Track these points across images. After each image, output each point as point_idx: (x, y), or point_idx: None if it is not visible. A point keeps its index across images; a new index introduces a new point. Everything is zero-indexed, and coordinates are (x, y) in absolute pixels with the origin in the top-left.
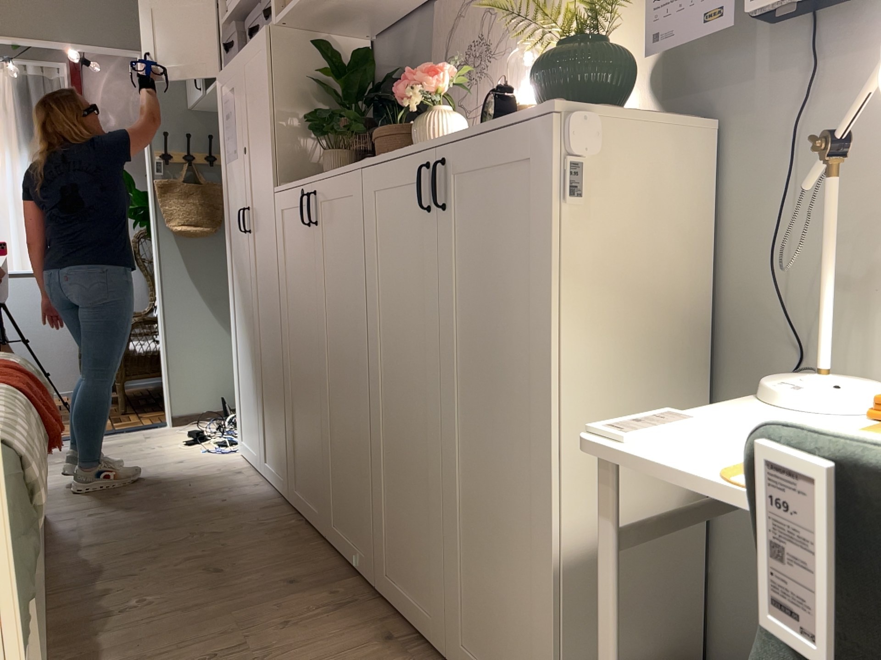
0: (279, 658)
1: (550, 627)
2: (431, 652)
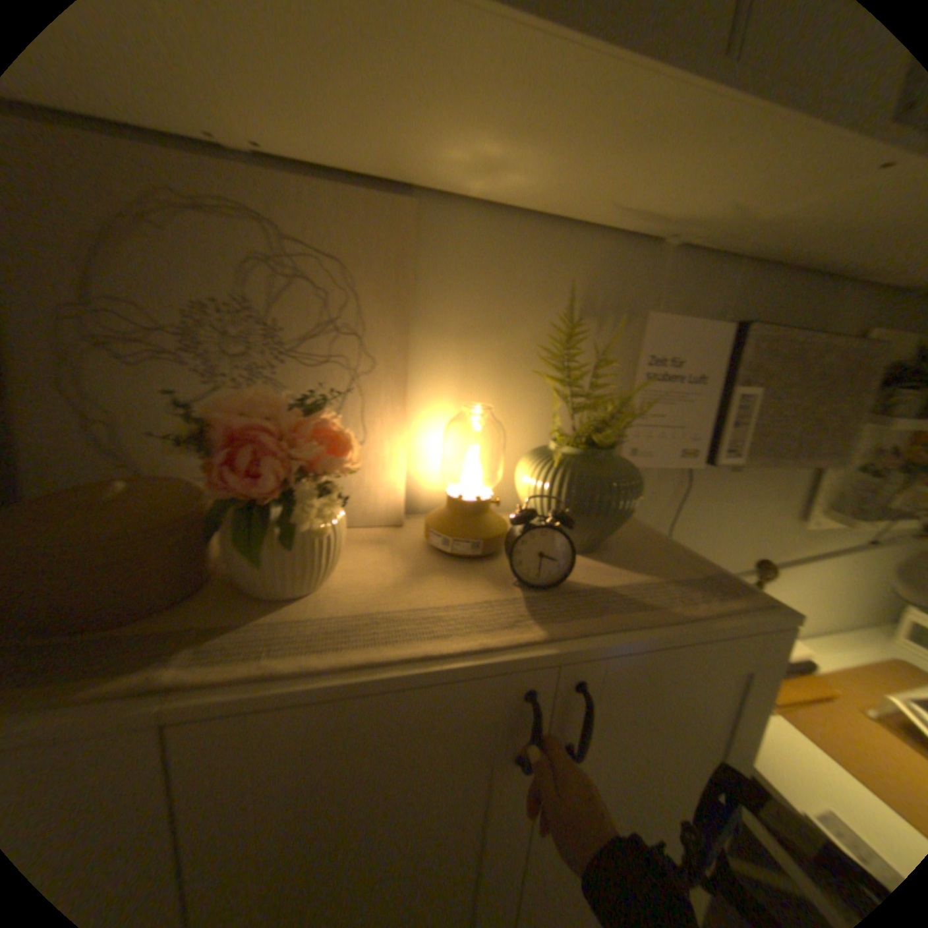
0: None
1: None
2: None
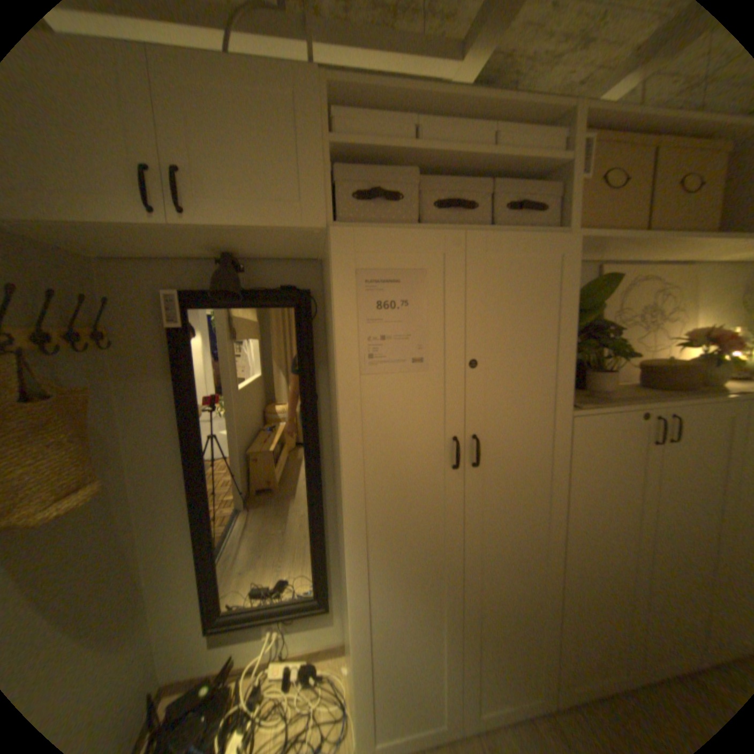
0: None
1: None
2: None
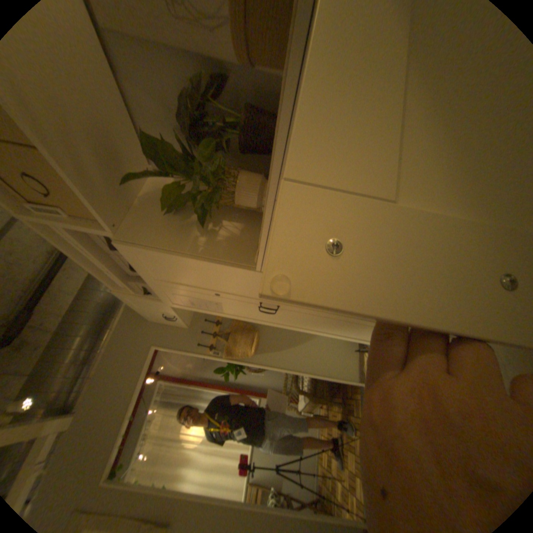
0: None
1: None
2: None
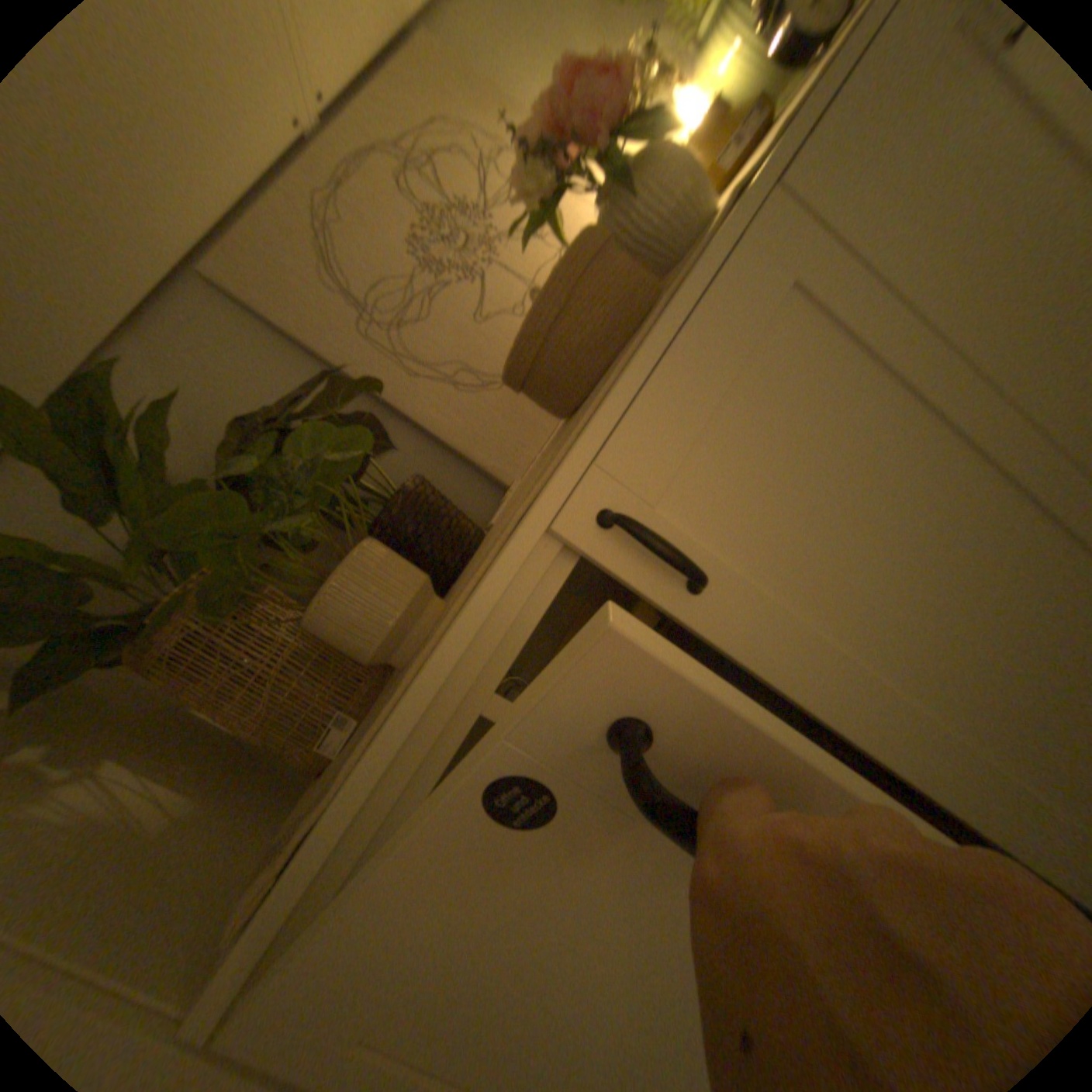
0: None
1: None
2: None
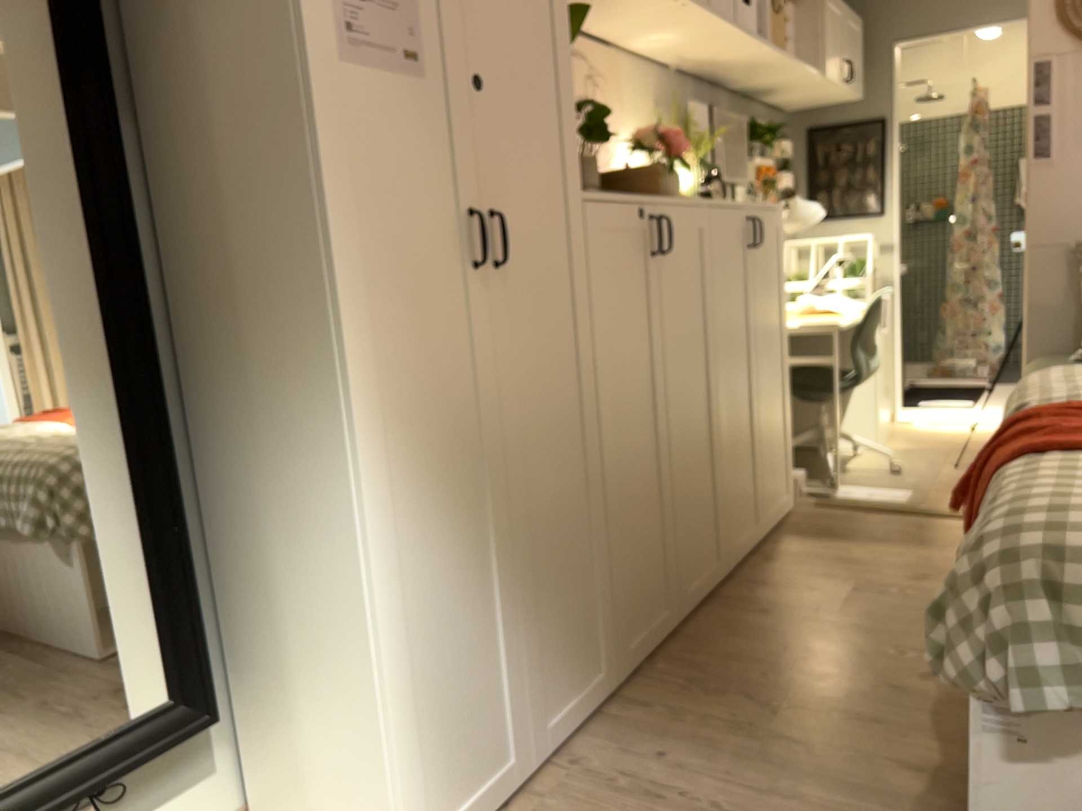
0: (839, 580)
1: (792, 438)
2: (756, 549)
